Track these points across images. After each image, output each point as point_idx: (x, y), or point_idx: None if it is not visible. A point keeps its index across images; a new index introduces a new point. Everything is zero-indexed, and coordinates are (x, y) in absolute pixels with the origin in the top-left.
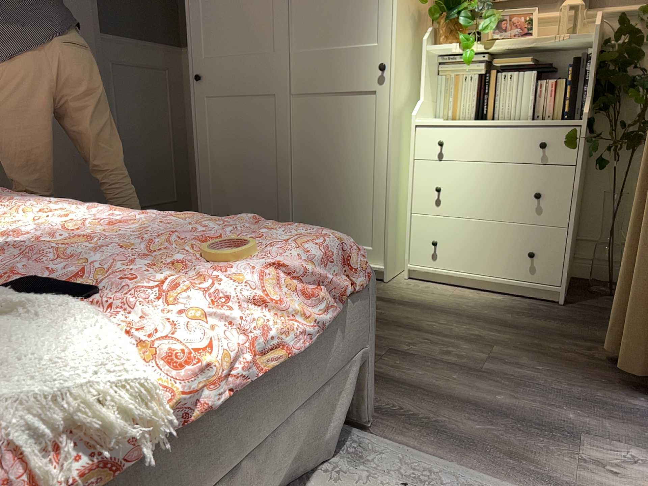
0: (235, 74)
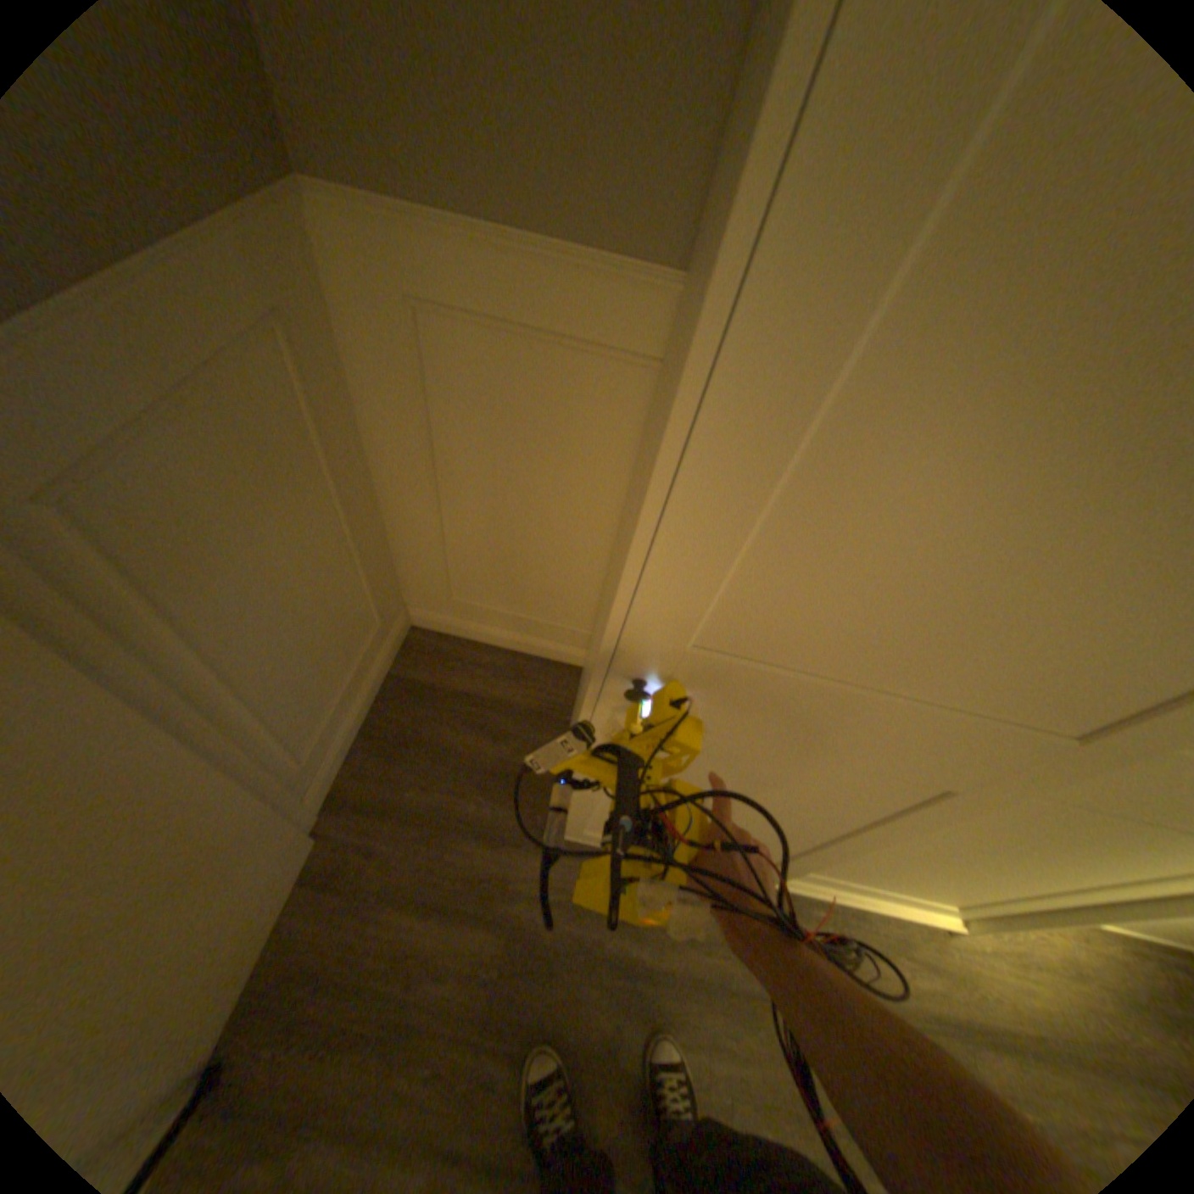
0: (833, 723)
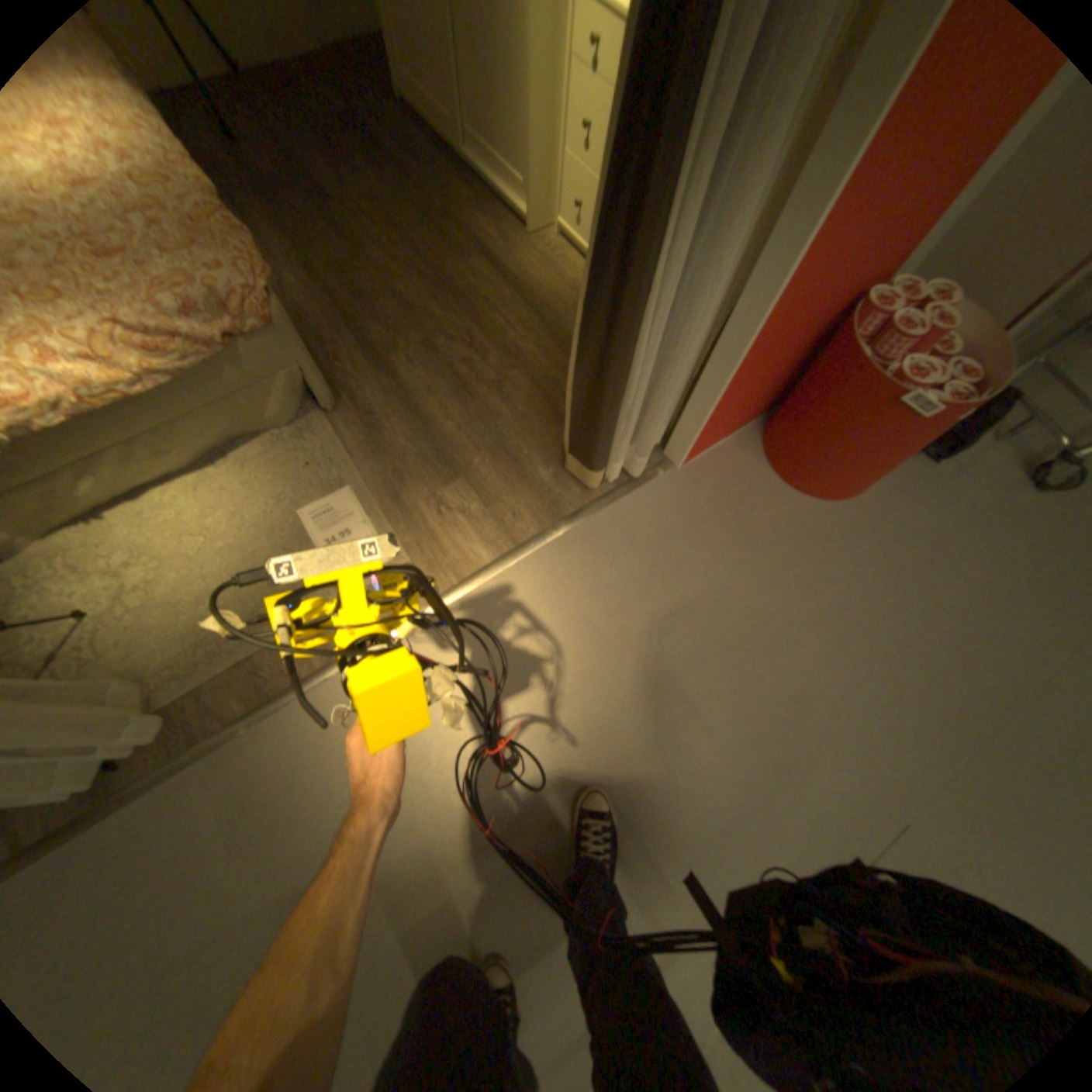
0: None
